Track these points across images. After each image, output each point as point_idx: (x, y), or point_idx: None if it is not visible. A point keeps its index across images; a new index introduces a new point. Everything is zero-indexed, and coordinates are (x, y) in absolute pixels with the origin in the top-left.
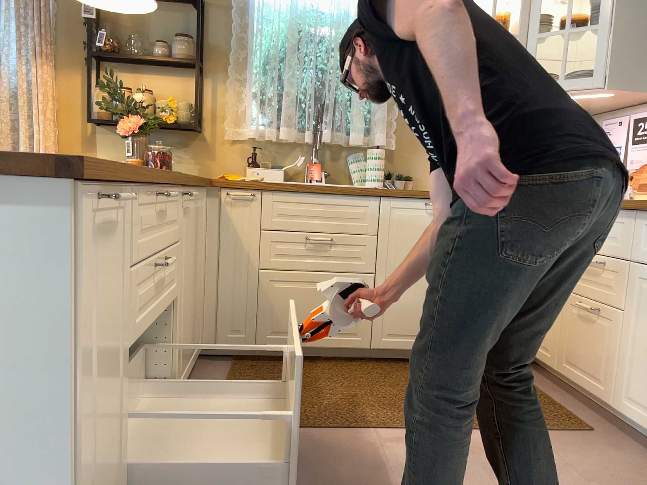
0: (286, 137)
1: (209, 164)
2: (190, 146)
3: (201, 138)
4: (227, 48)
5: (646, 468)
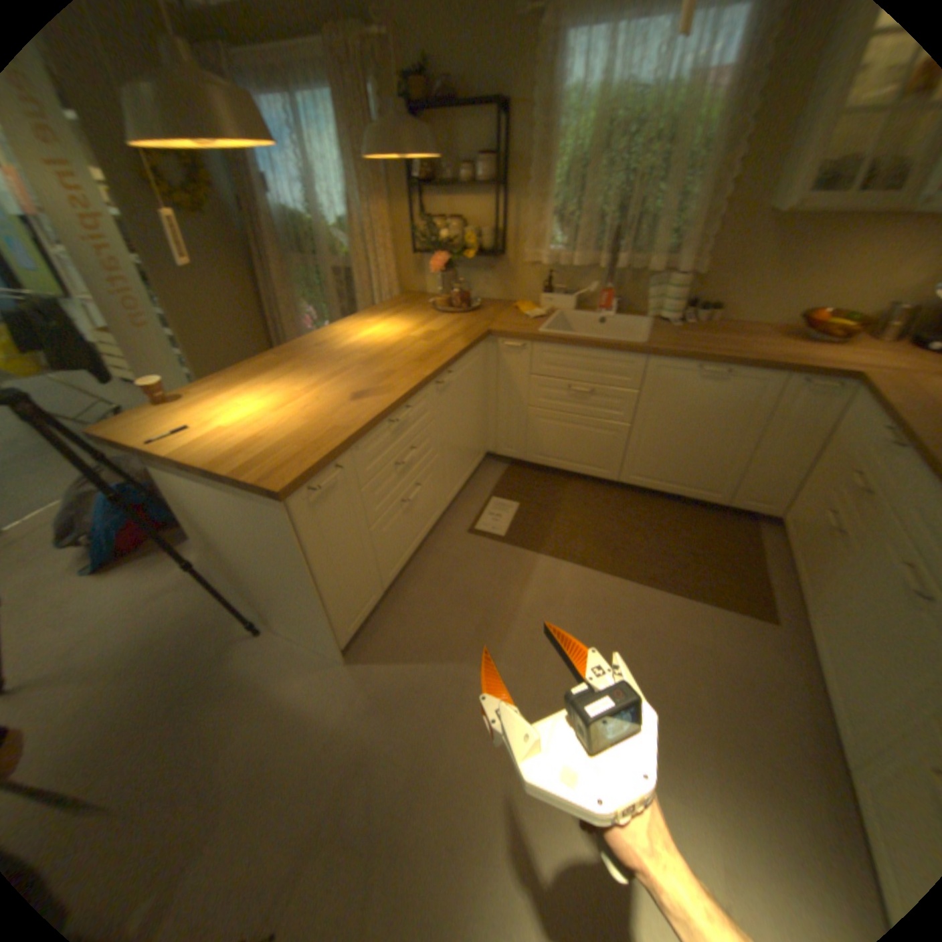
0: (578, 265)
1: (511, 286)
2: (495, 269)
3: (505, 261)
4: (530, 155)
5: (796, 680)
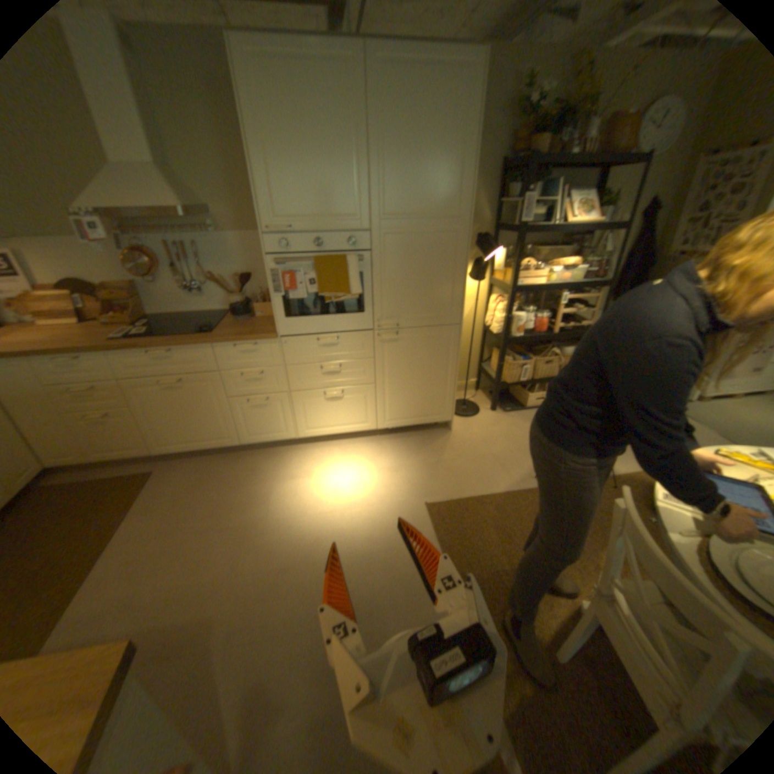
0: None
1: None
2: None
3: None
4: None
5: (191, 465)
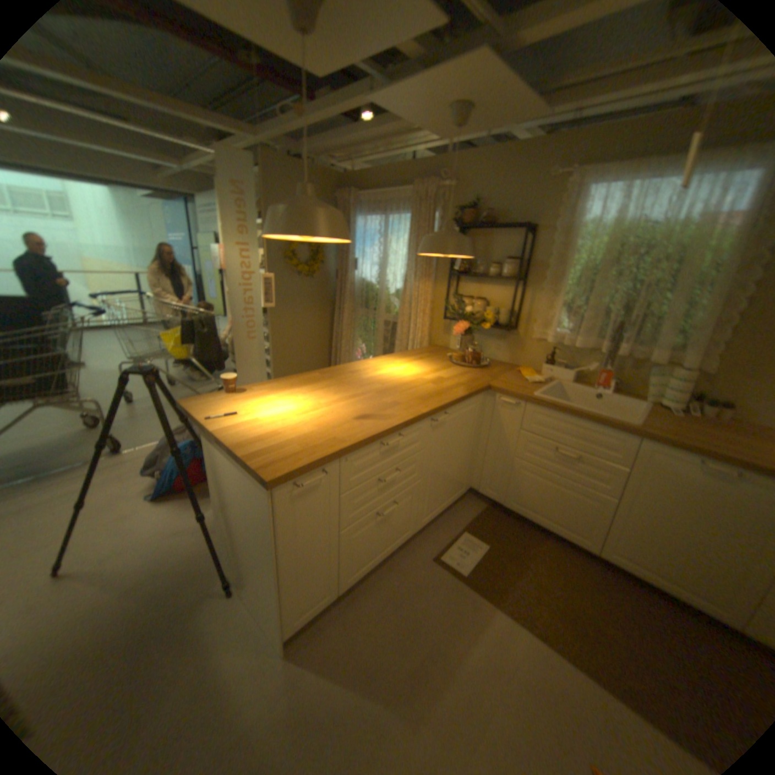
0: (580, 347)
1: (518, 354)
2: (506, 339)
3: (515, 334)
4: (548, 262)
5: None
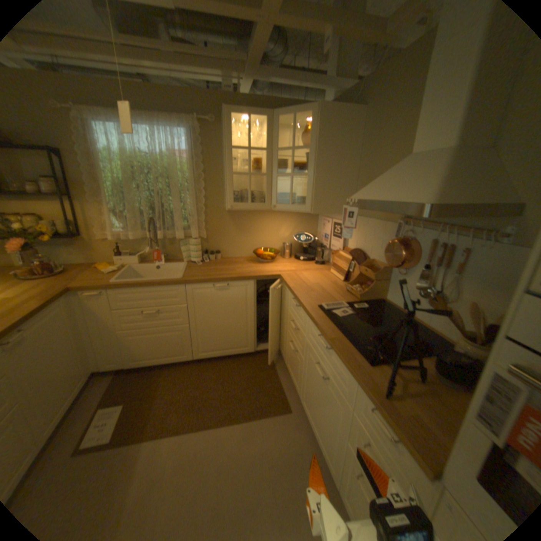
0: (132, 238)
1: (90, 254)
2: (73, 244)
3: (80, 239)
4: (83, 179)
5: (305, 443)
